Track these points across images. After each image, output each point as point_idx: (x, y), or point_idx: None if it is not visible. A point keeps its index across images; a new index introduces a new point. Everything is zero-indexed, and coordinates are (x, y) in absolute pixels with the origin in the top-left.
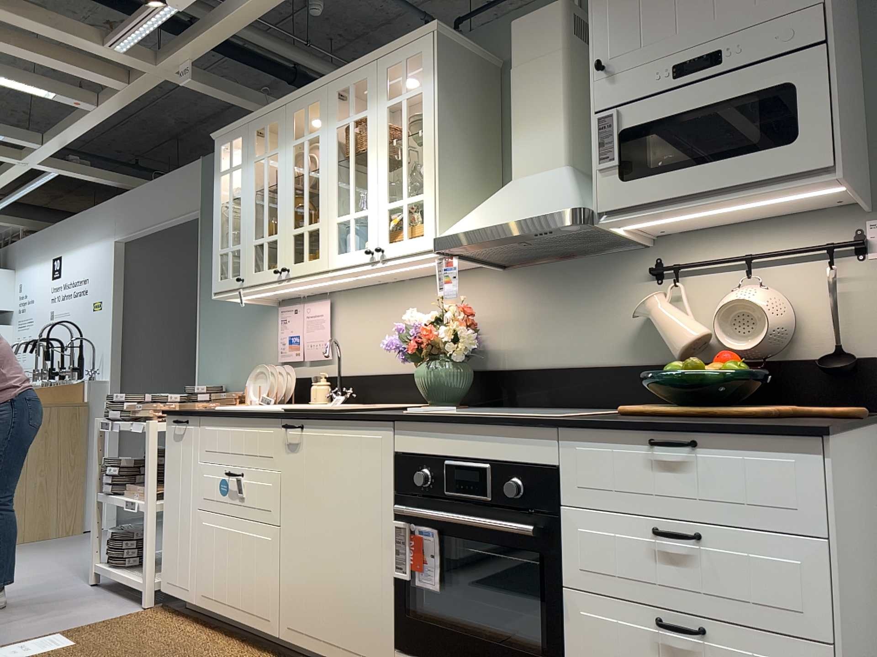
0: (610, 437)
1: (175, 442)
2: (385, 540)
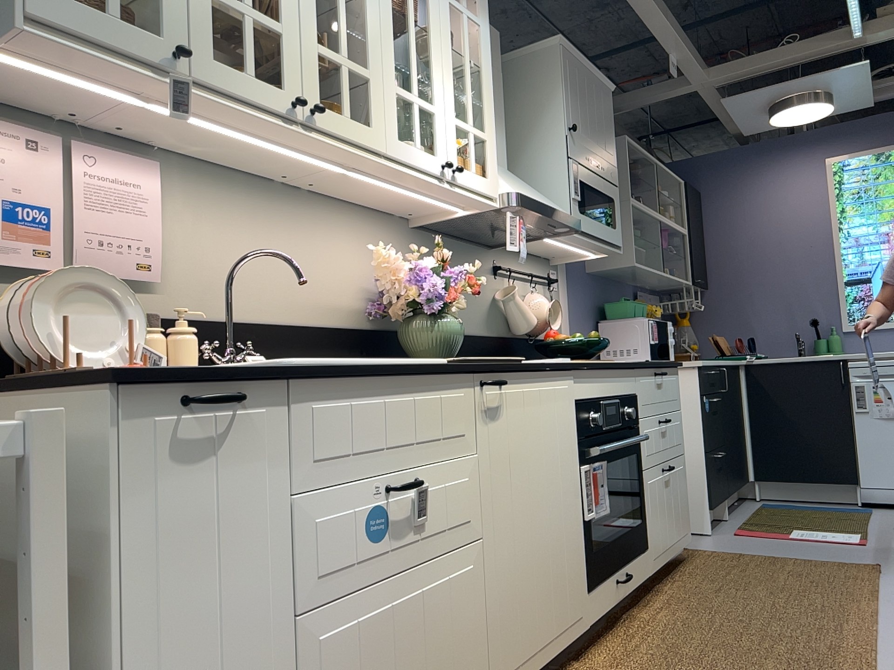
0: (648, 373)
1: (172, 467)
2: (577, 489)
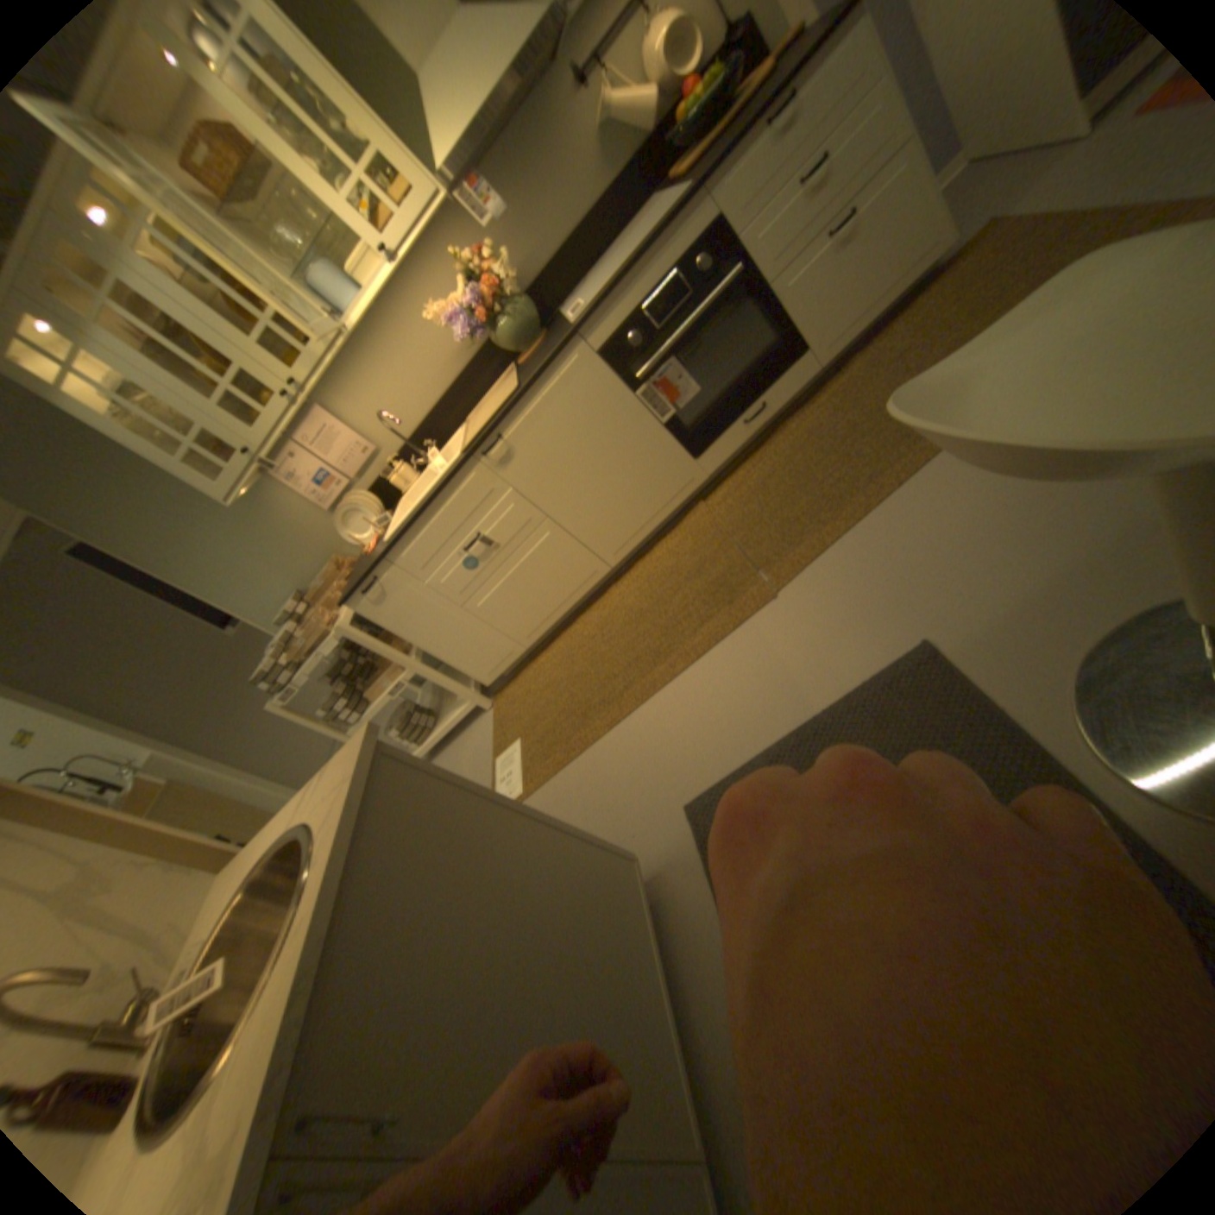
0: (742, 148)
1: (383, 604)
2: (640, 411)
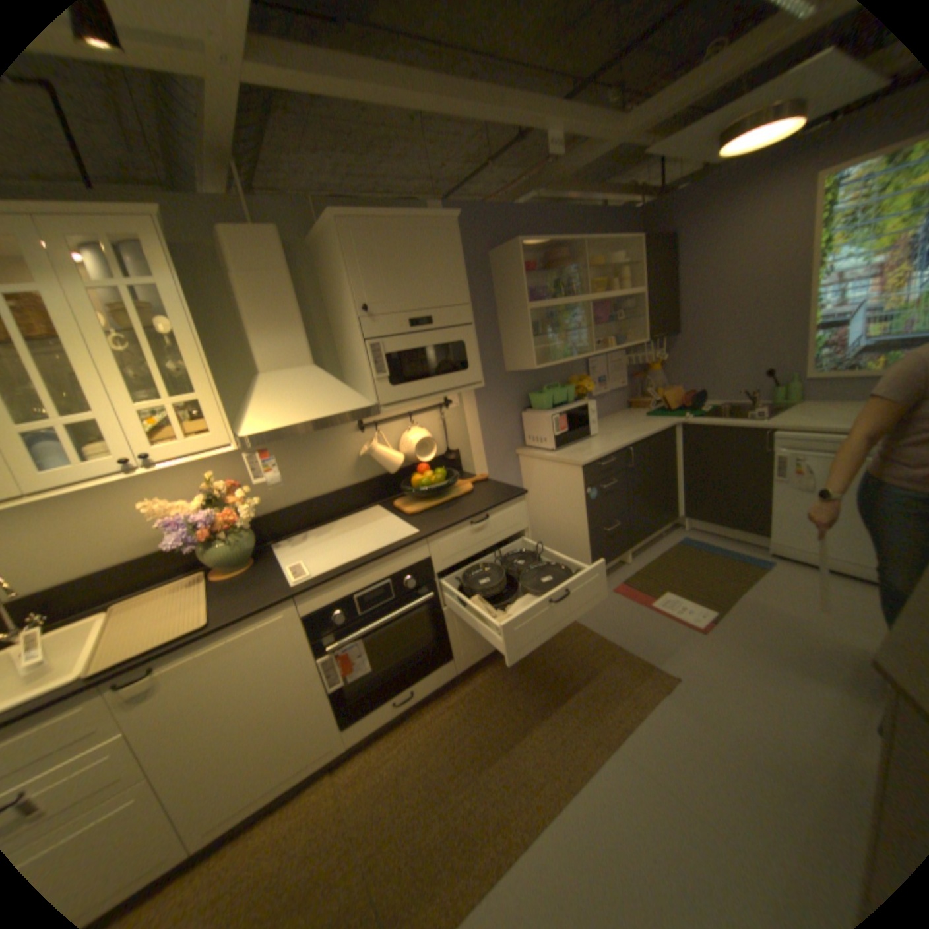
0: (453, 530)
1: None
2: (310, 679)
